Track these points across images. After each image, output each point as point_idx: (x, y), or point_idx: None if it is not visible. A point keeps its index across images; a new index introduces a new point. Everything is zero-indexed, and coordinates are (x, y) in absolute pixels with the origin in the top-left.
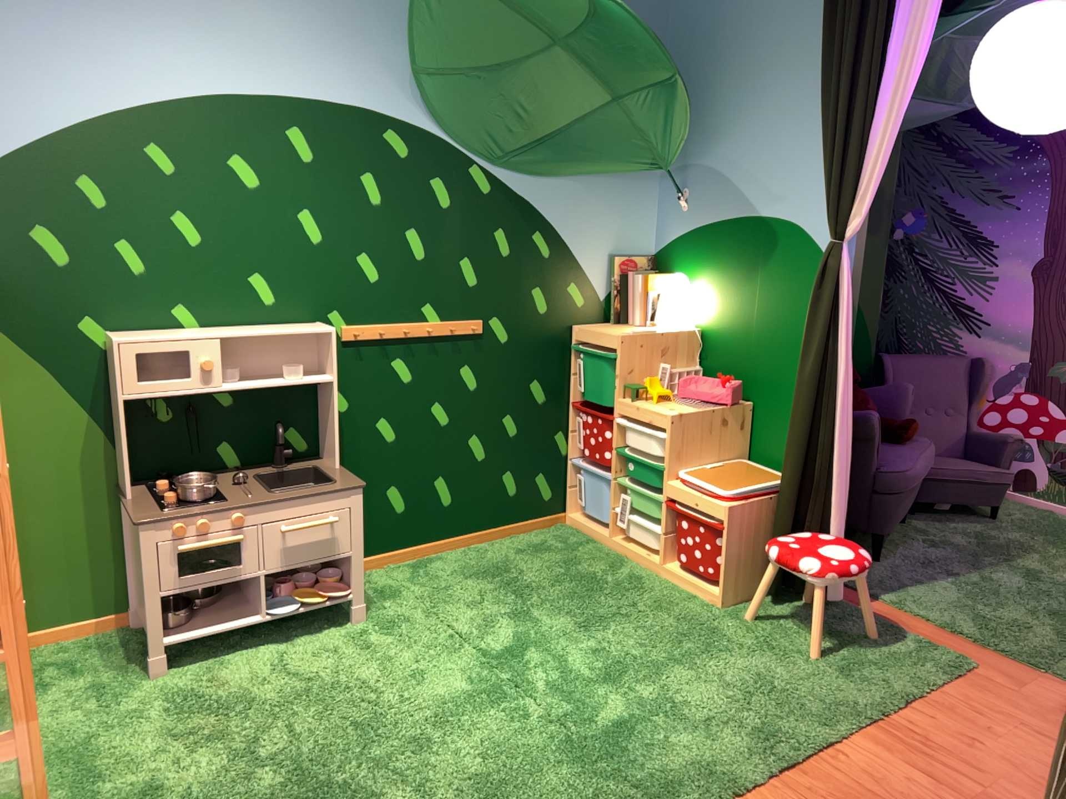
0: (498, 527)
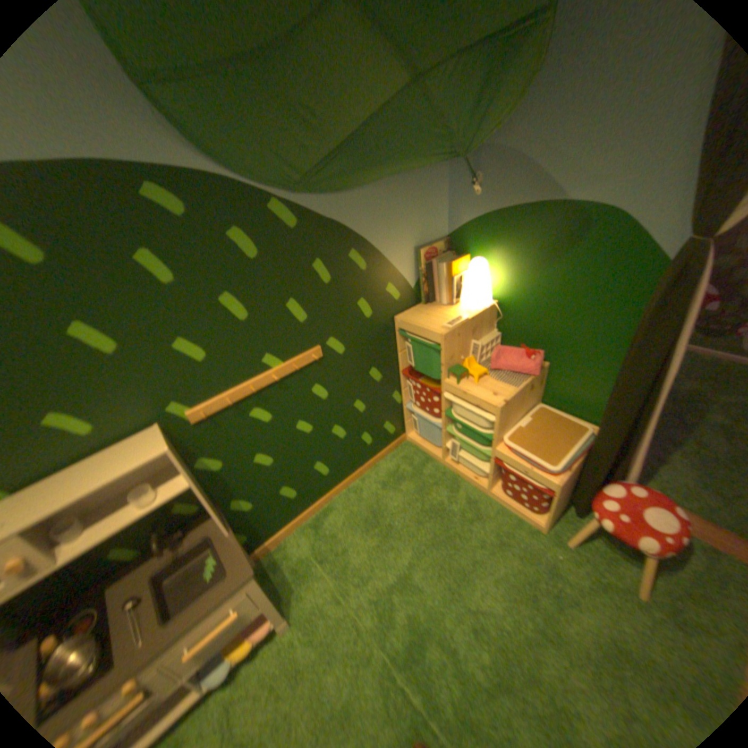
0: (364, 464)
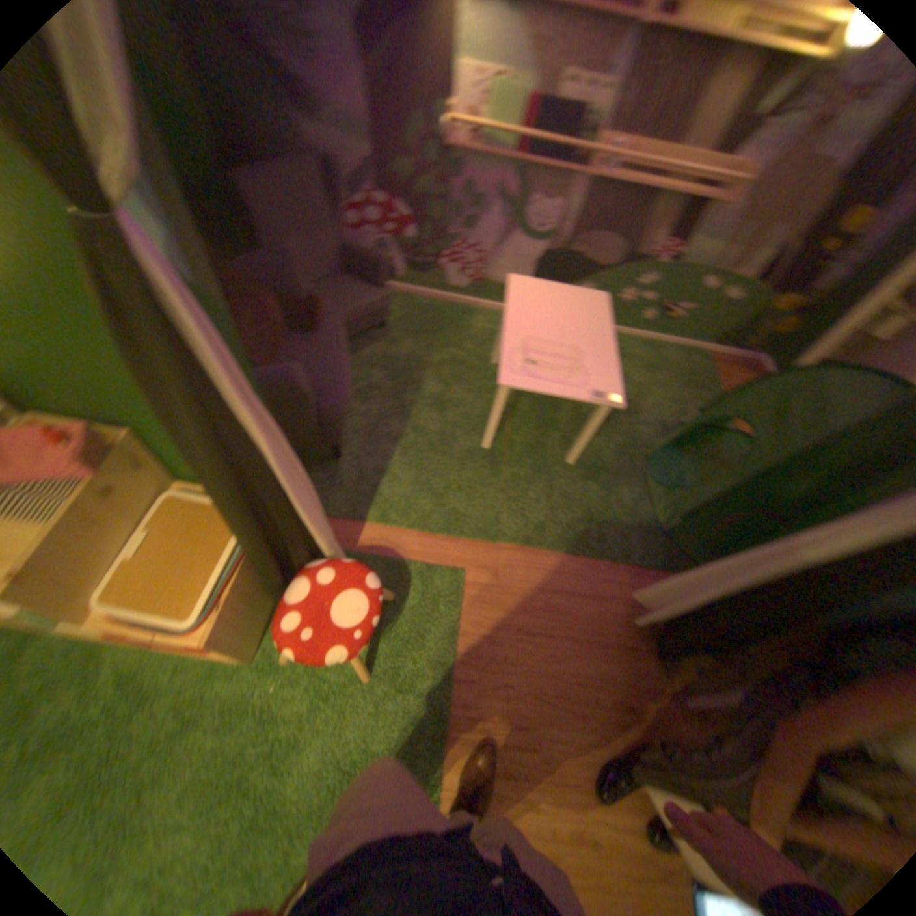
0: None
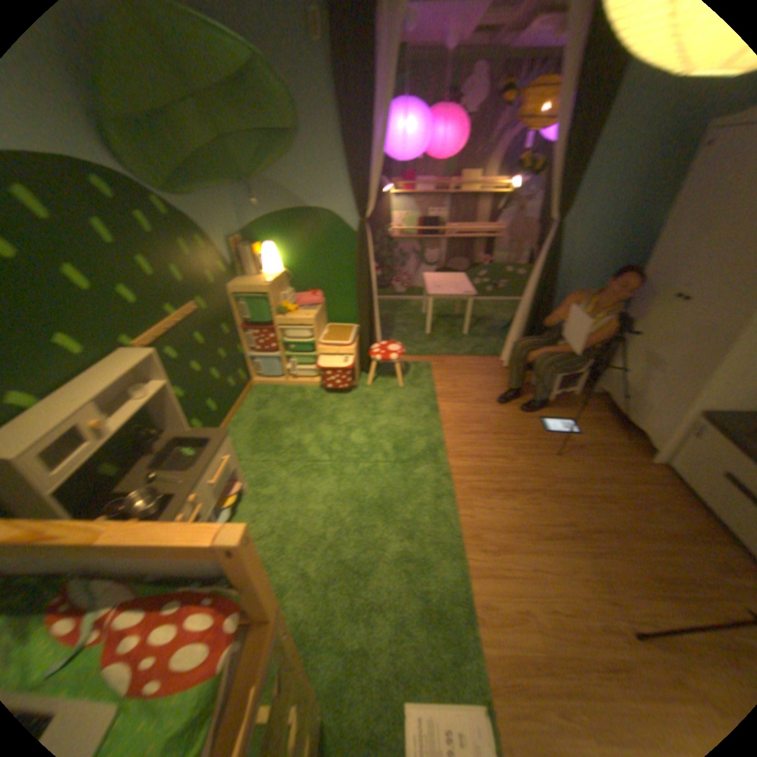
0: (235, 404)
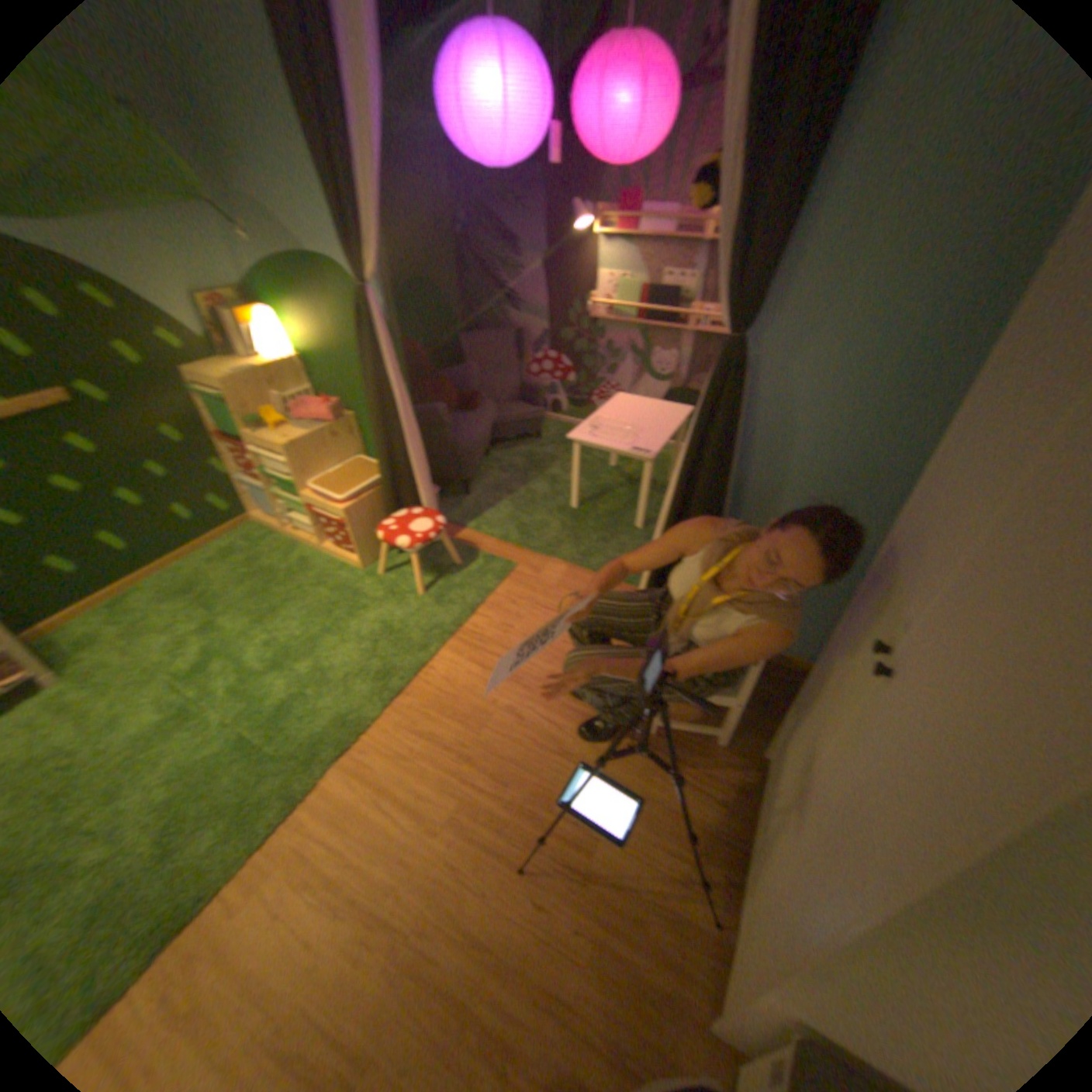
0: (184, 546)
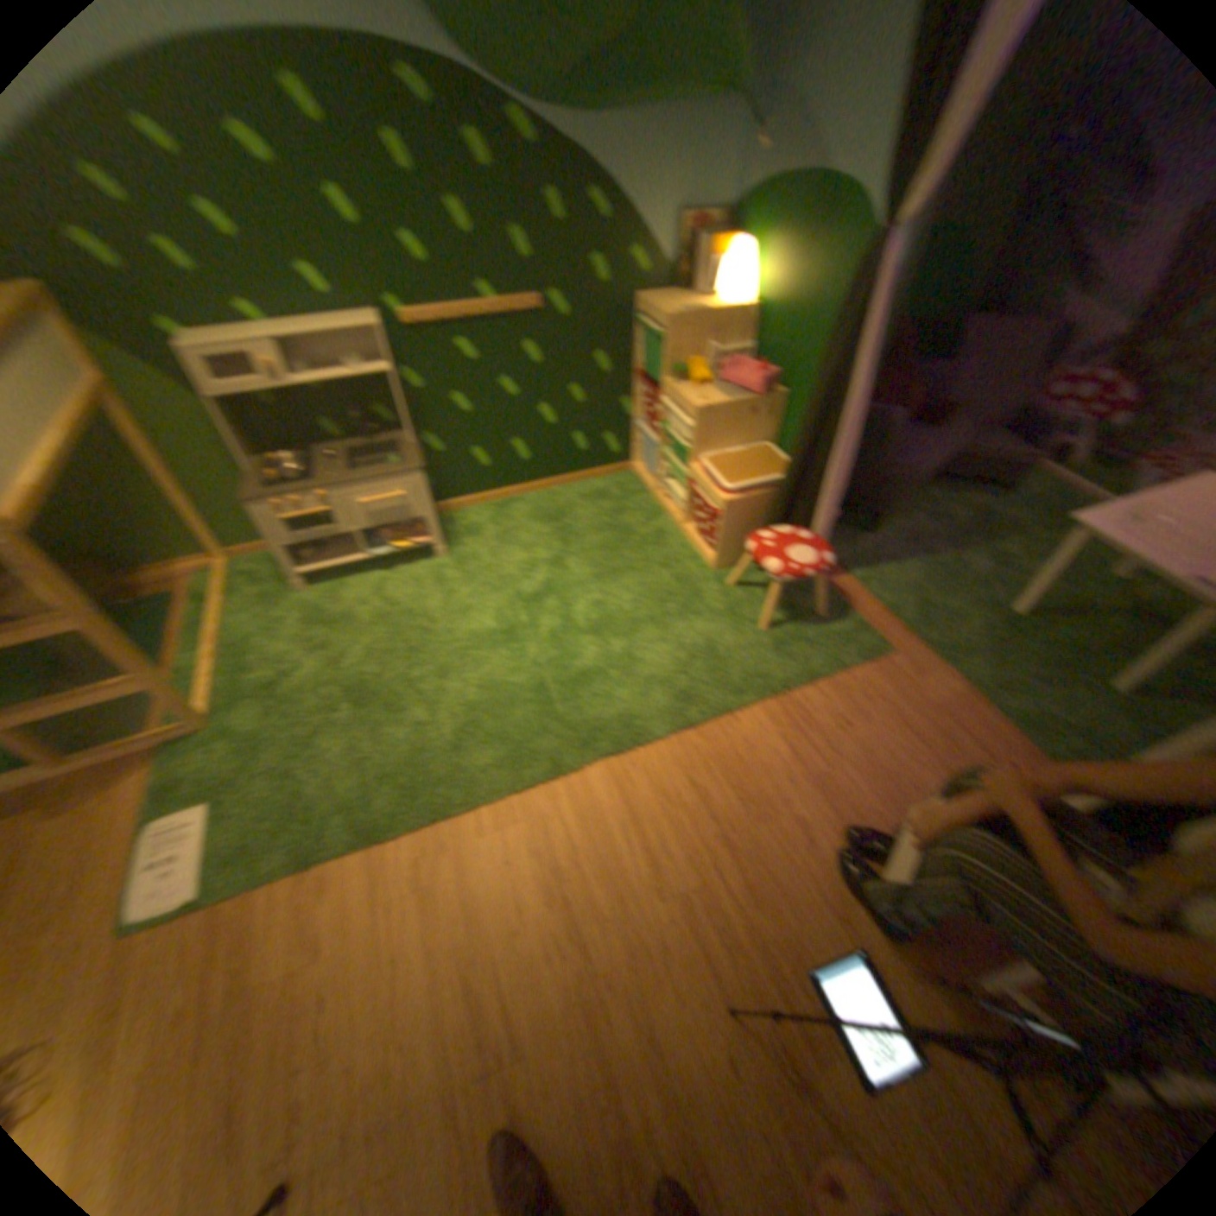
0: (573, 476)
